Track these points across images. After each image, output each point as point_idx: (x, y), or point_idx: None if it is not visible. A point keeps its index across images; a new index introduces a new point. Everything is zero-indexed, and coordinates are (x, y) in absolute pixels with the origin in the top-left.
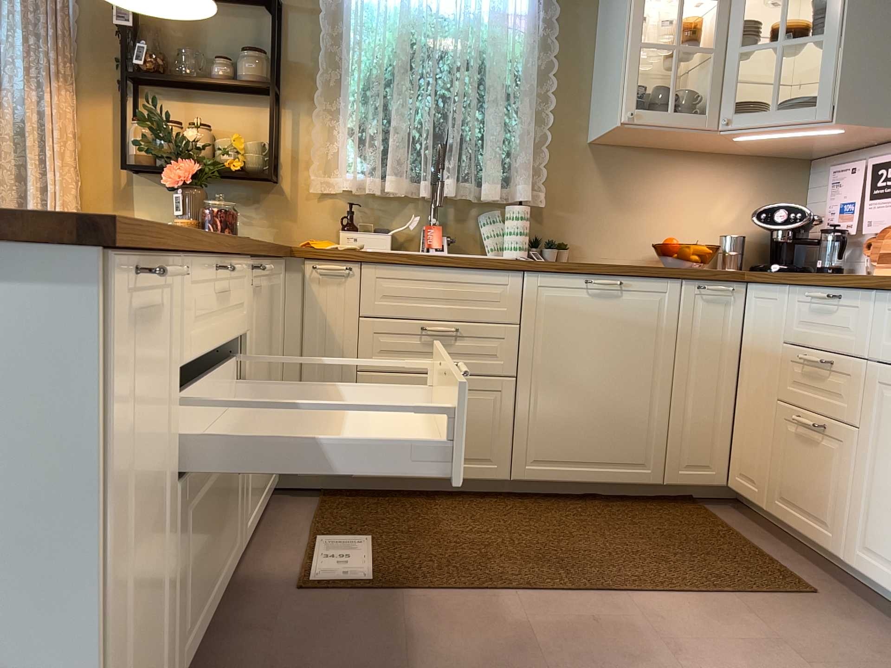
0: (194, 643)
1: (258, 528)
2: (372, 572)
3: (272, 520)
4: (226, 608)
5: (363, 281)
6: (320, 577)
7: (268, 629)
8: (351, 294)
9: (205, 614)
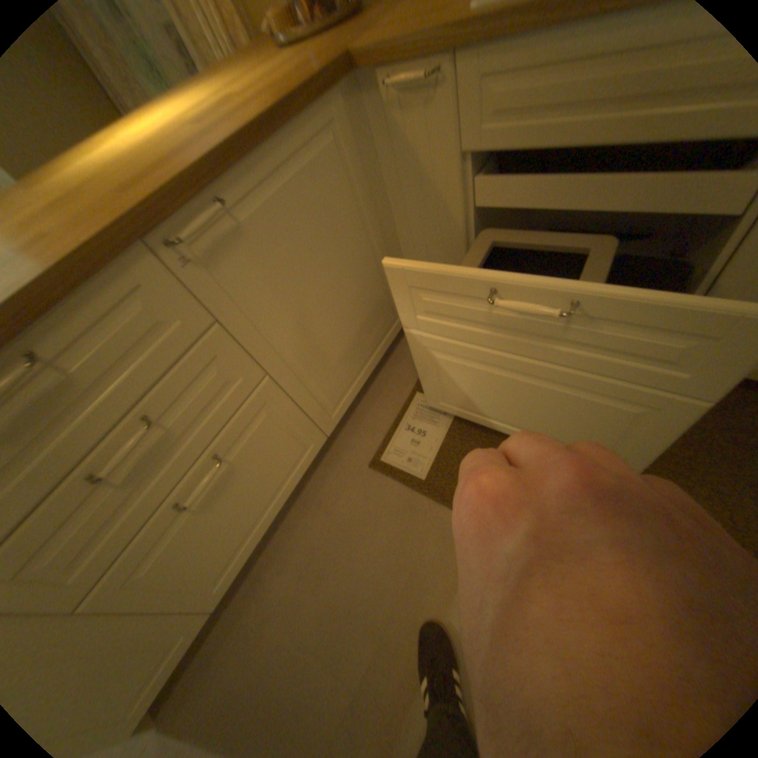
0: (254, 548)
1: (386, 362)
2: (434, 463)
3: (400, 354)
4: (322, 468)
5: (460, 90)
6: (392, 455)
7: (333, 507)
8: (446, 119)
9: (262, 528)
